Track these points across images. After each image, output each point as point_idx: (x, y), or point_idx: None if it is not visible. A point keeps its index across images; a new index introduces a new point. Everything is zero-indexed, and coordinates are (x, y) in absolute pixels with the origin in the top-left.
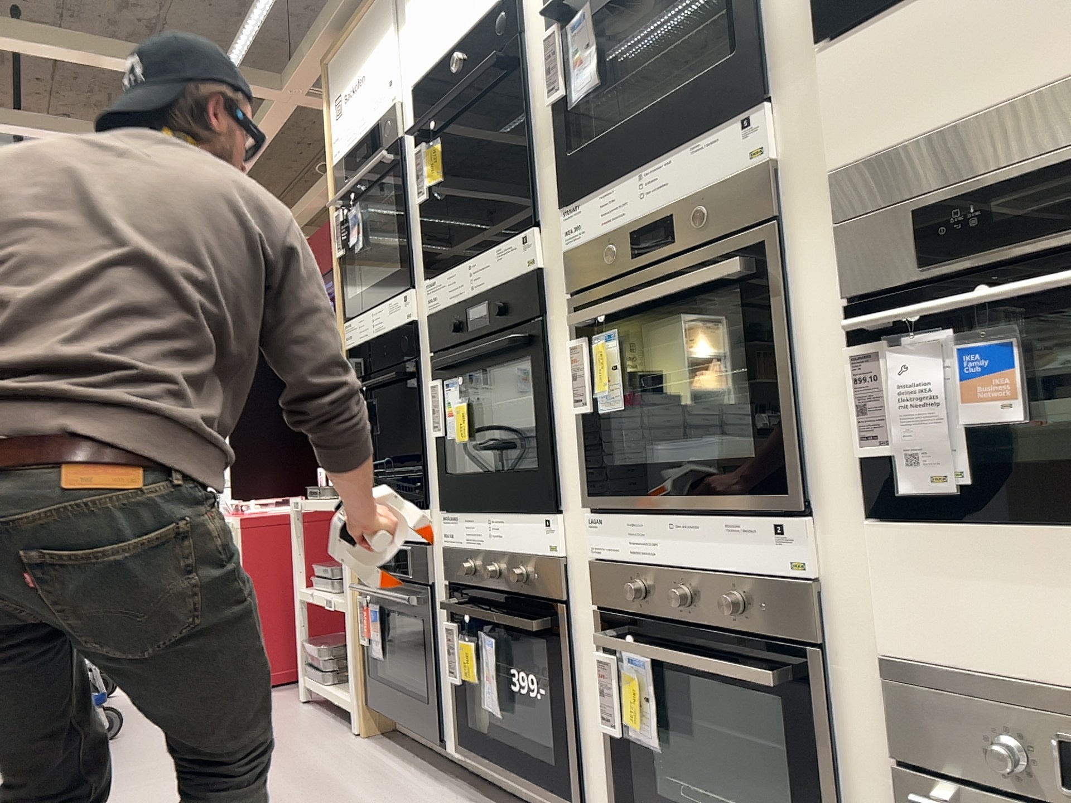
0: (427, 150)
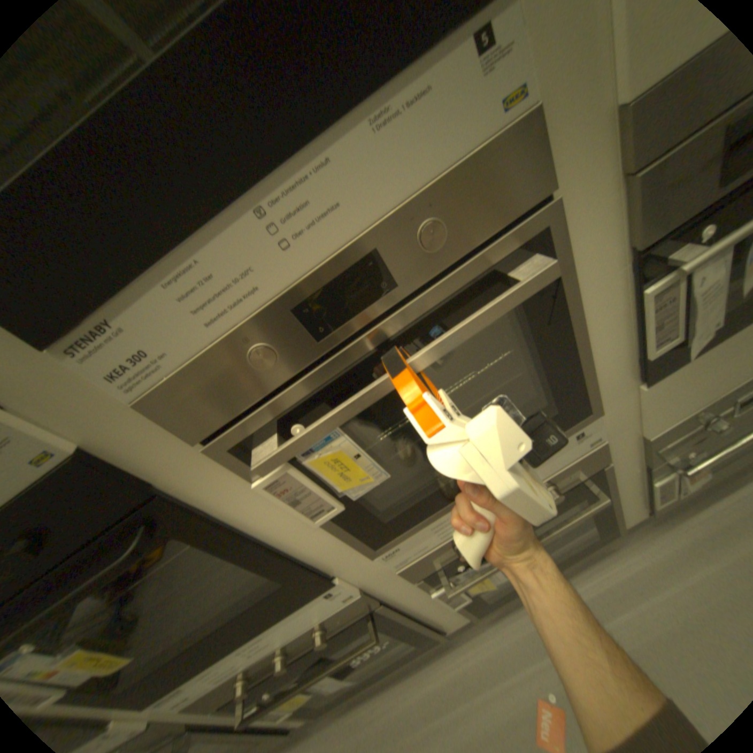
0: None
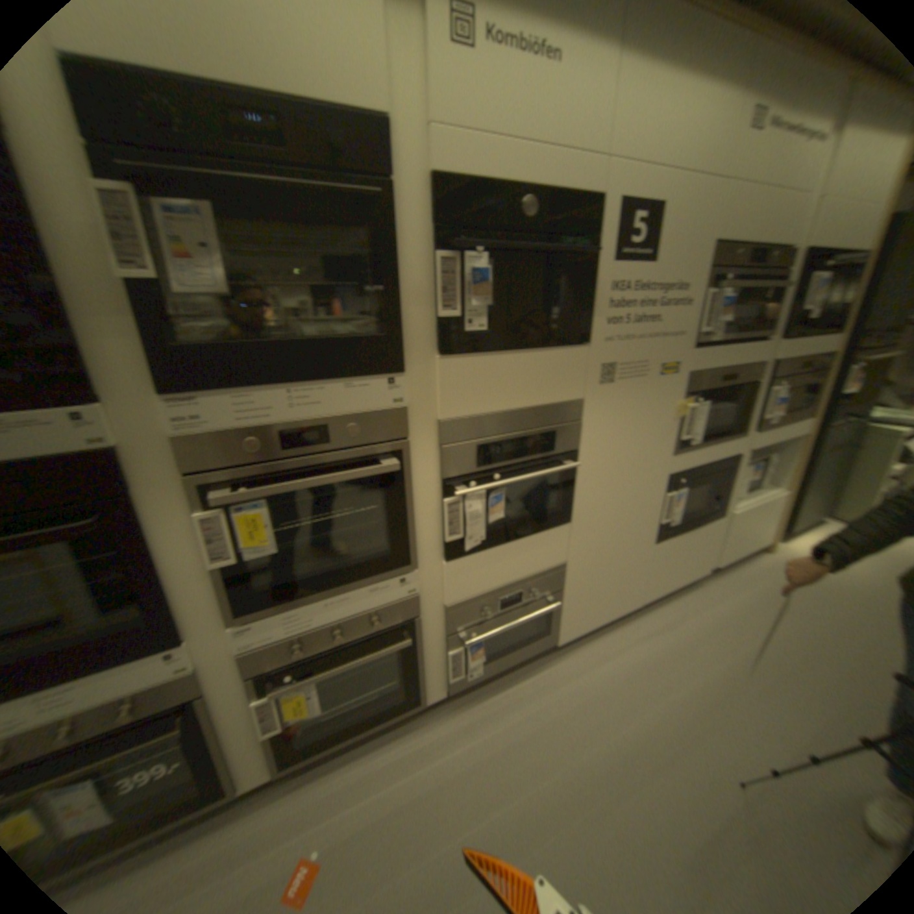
0: None
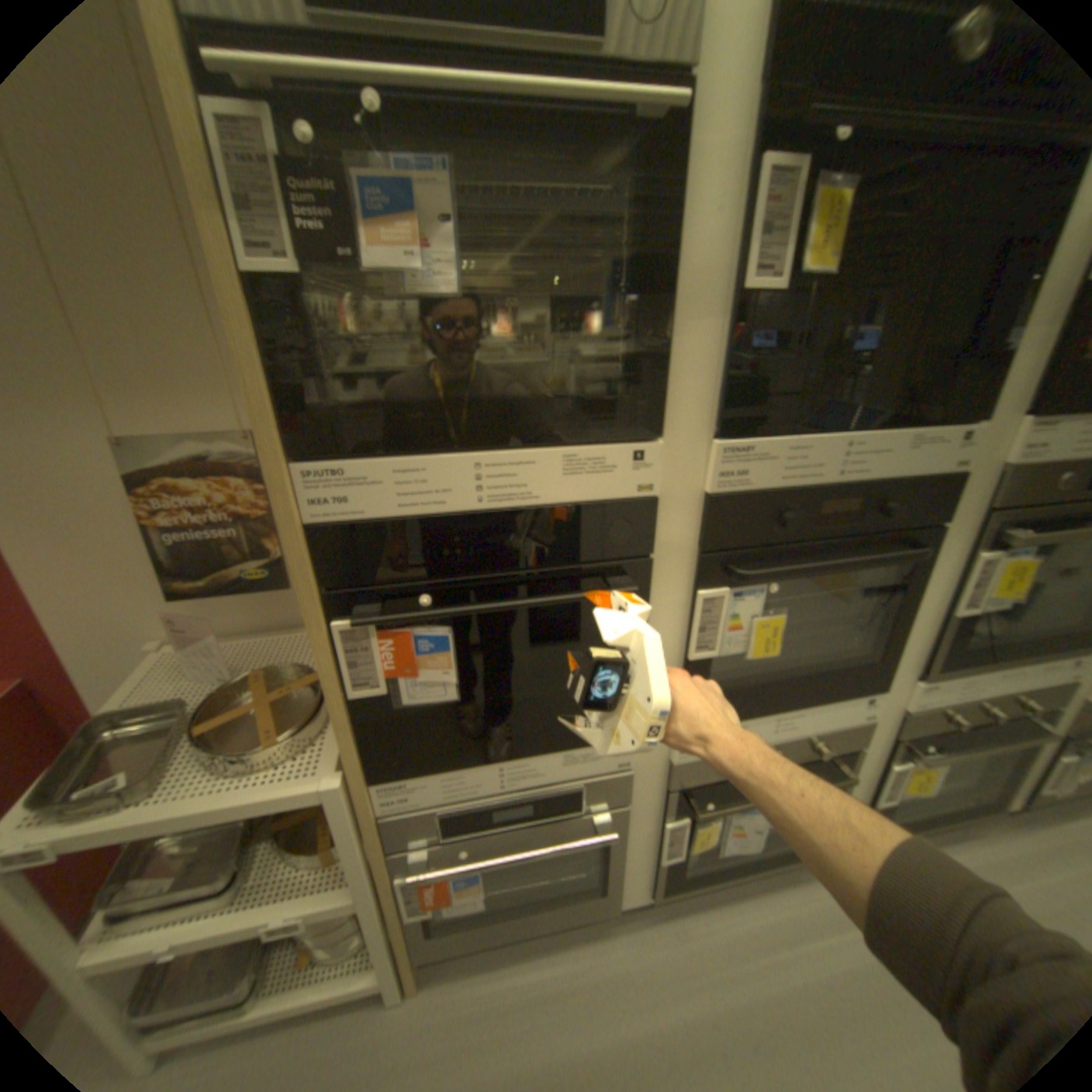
0: (832, 185)
